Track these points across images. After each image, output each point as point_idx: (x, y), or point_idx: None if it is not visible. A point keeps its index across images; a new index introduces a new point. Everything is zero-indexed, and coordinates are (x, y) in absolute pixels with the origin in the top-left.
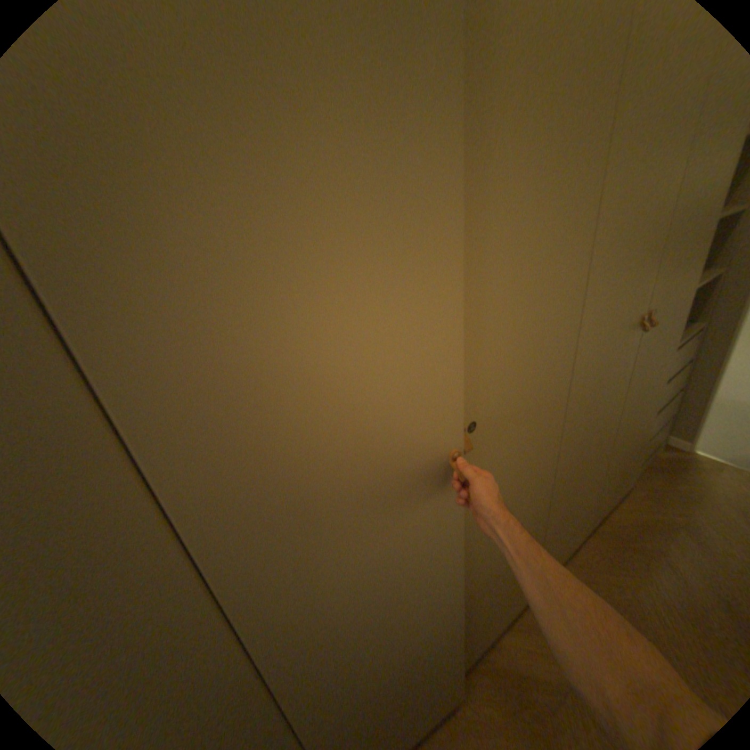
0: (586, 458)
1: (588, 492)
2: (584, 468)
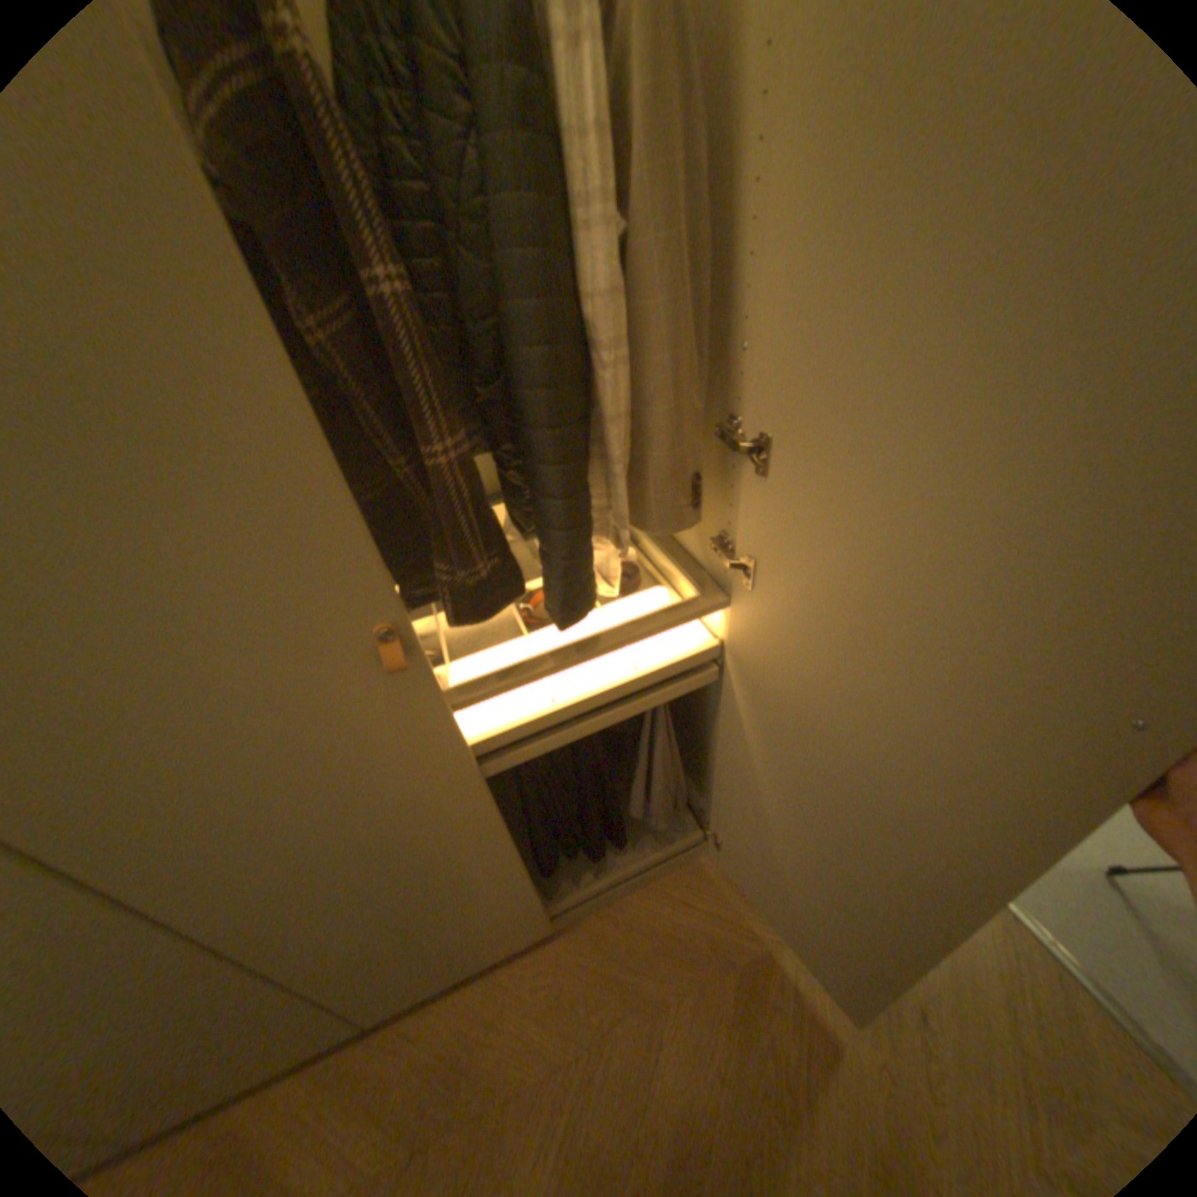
0: (343, 889)
1: (444, 913)
2: (355, 900)
